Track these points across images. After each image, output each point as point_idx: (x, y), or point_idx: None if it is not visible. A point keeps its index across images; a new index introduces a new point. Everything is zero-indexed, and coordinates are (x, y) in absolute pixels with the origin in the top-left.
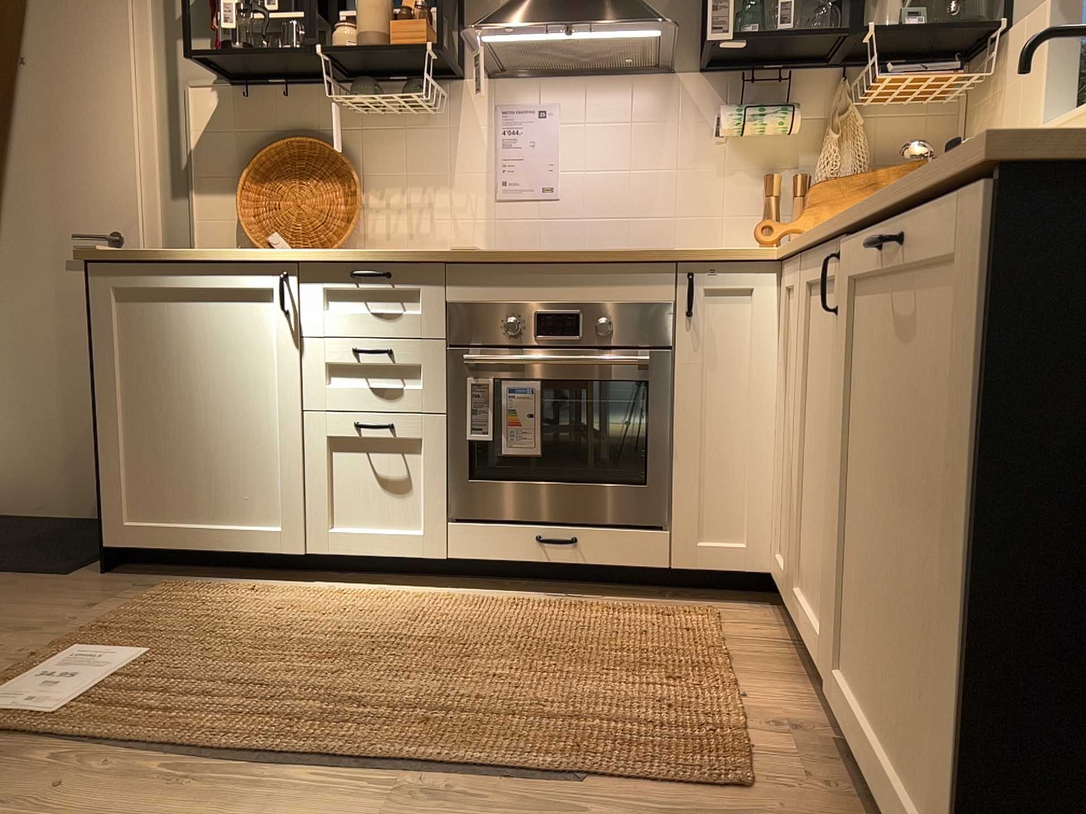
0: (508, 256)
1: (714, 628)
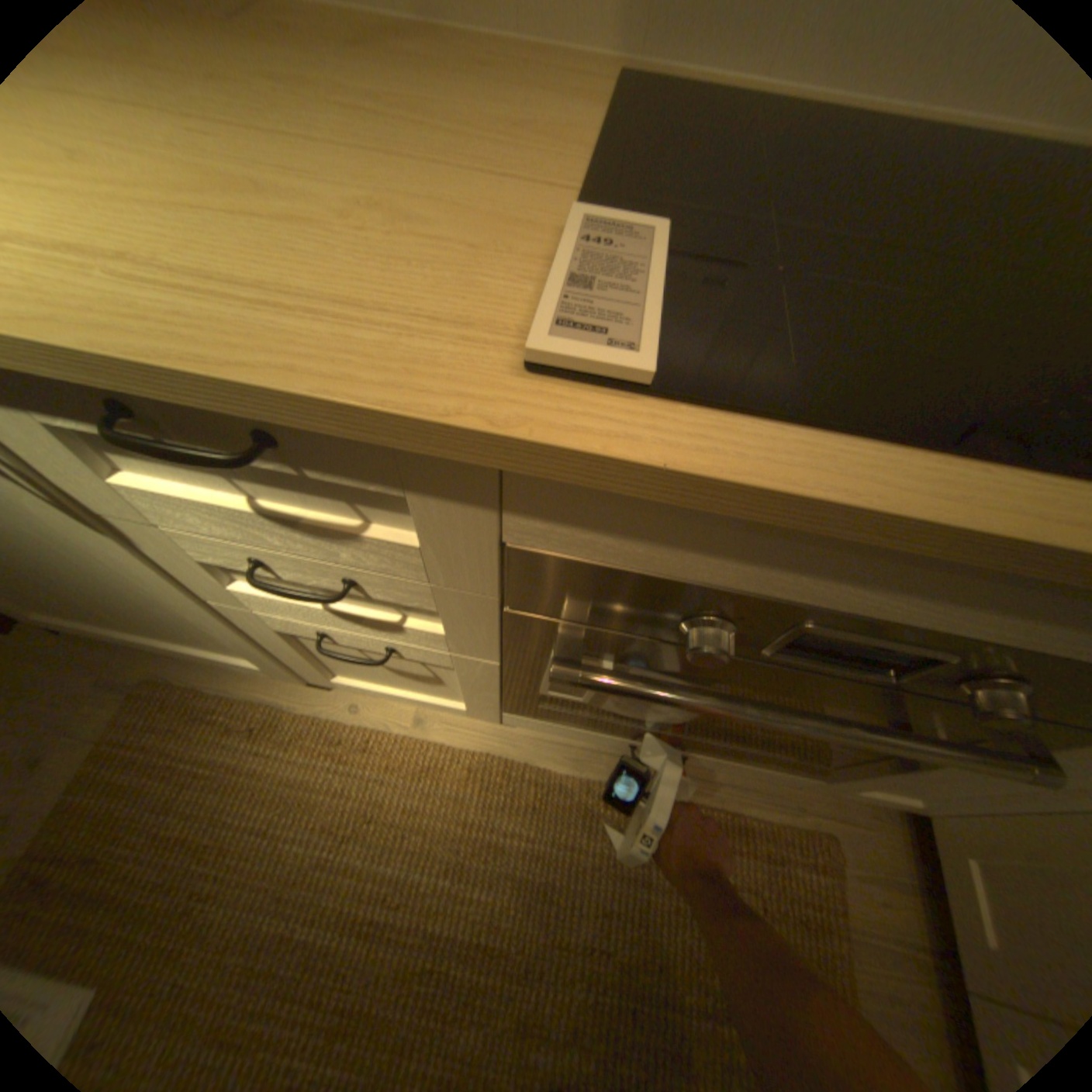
0: (829, 513)
1: (837, 915)
